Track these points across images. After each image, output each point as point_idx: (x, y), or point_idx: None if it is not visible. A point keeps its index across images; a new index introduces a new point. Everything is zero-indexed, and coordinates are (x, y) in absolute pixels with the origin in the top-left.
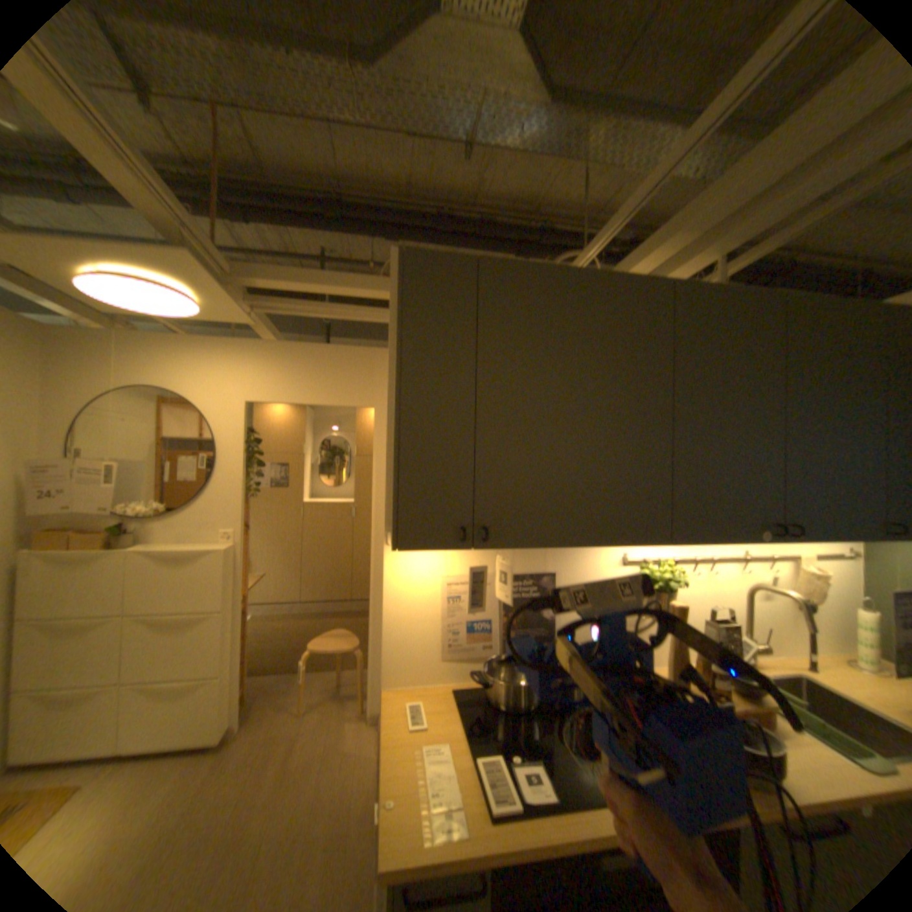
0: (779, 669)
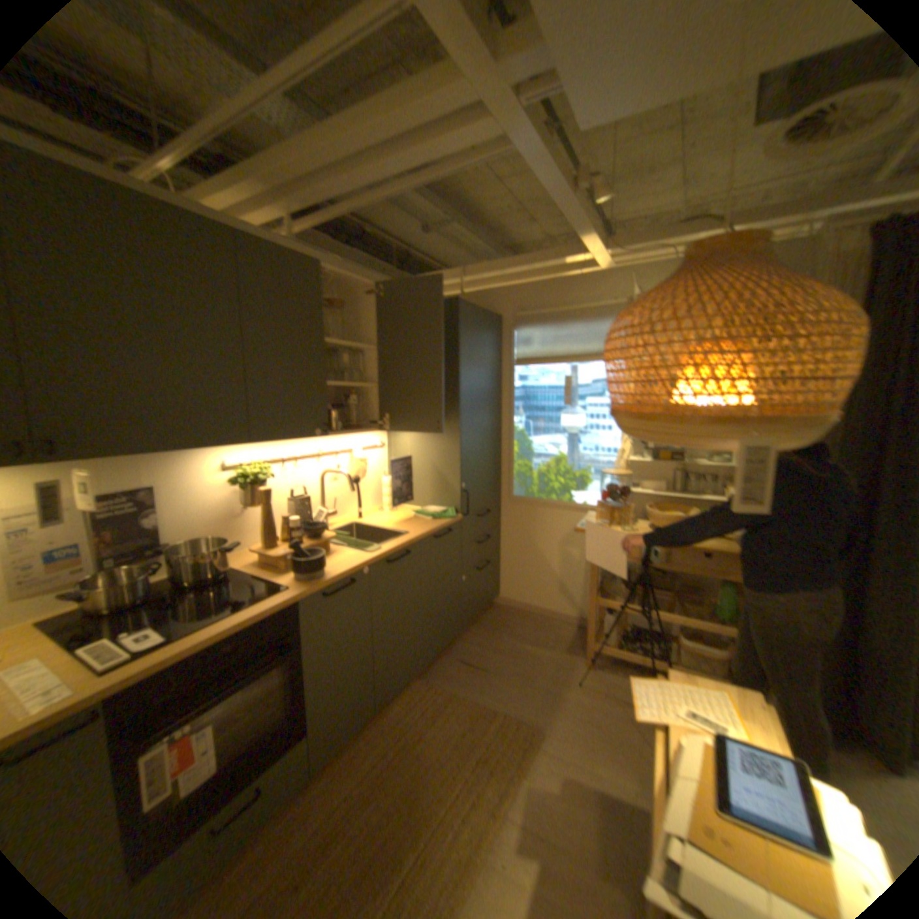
0: (342, 523)
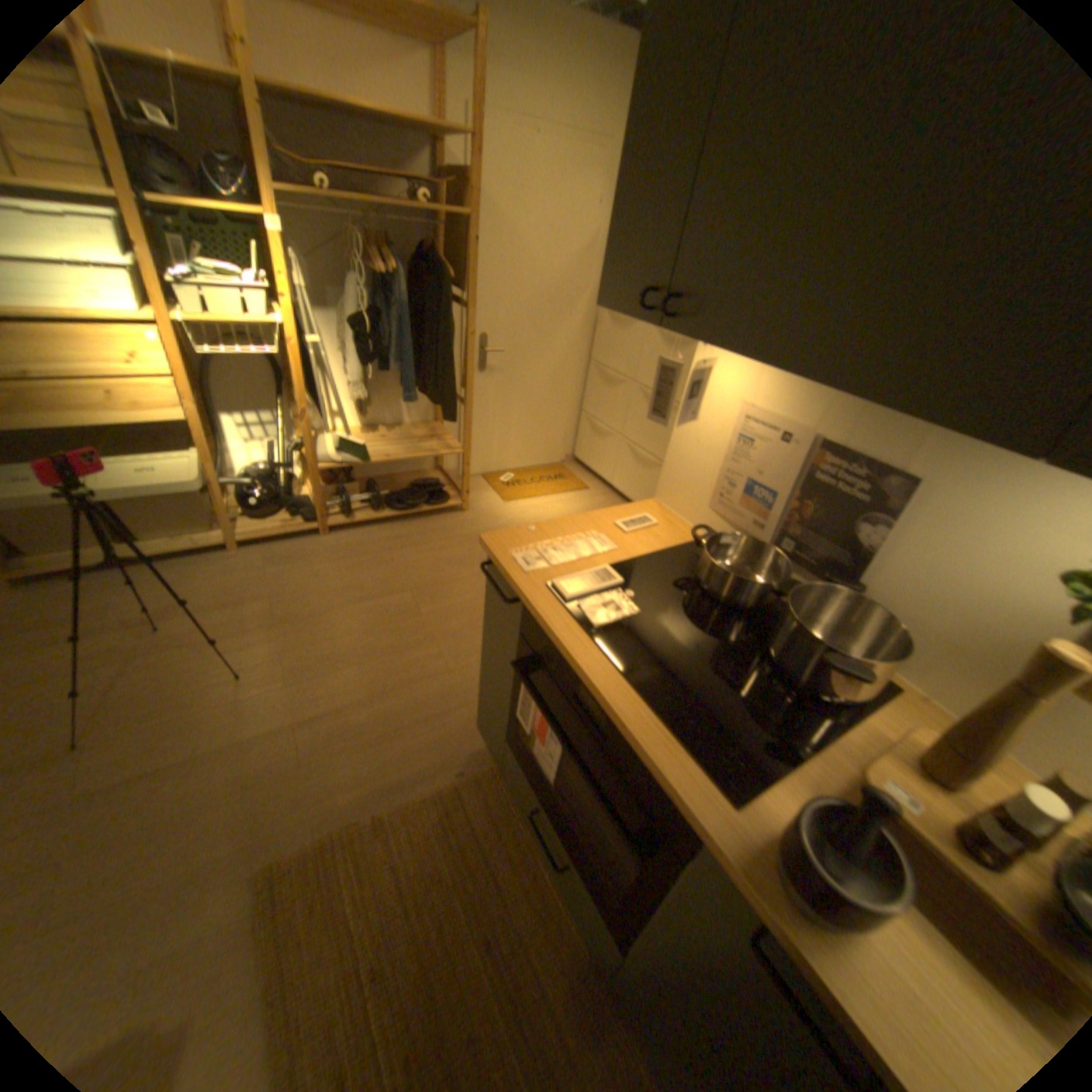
0: None
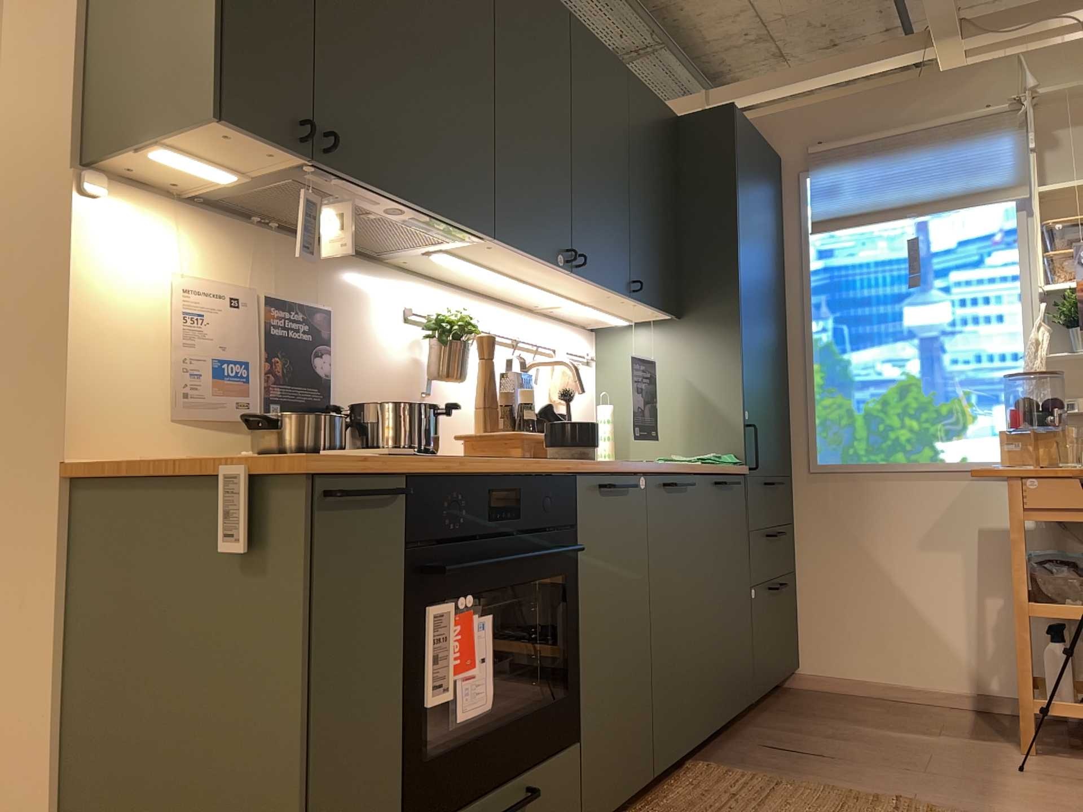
0: None
